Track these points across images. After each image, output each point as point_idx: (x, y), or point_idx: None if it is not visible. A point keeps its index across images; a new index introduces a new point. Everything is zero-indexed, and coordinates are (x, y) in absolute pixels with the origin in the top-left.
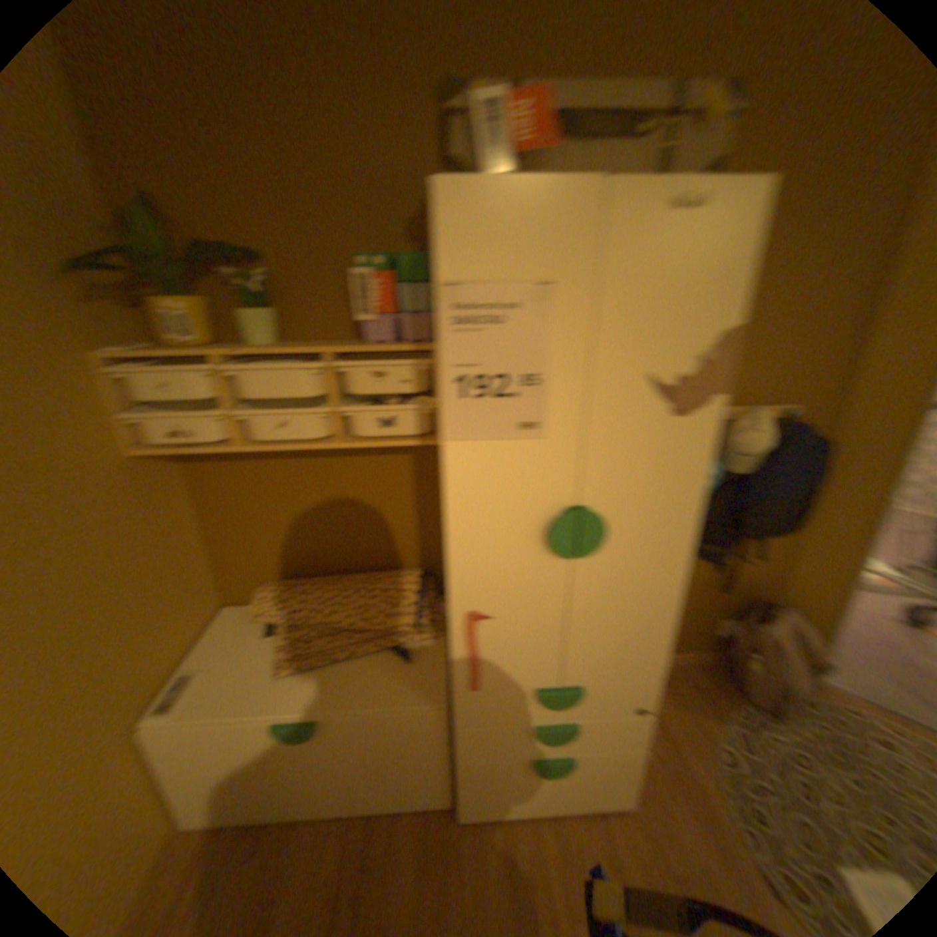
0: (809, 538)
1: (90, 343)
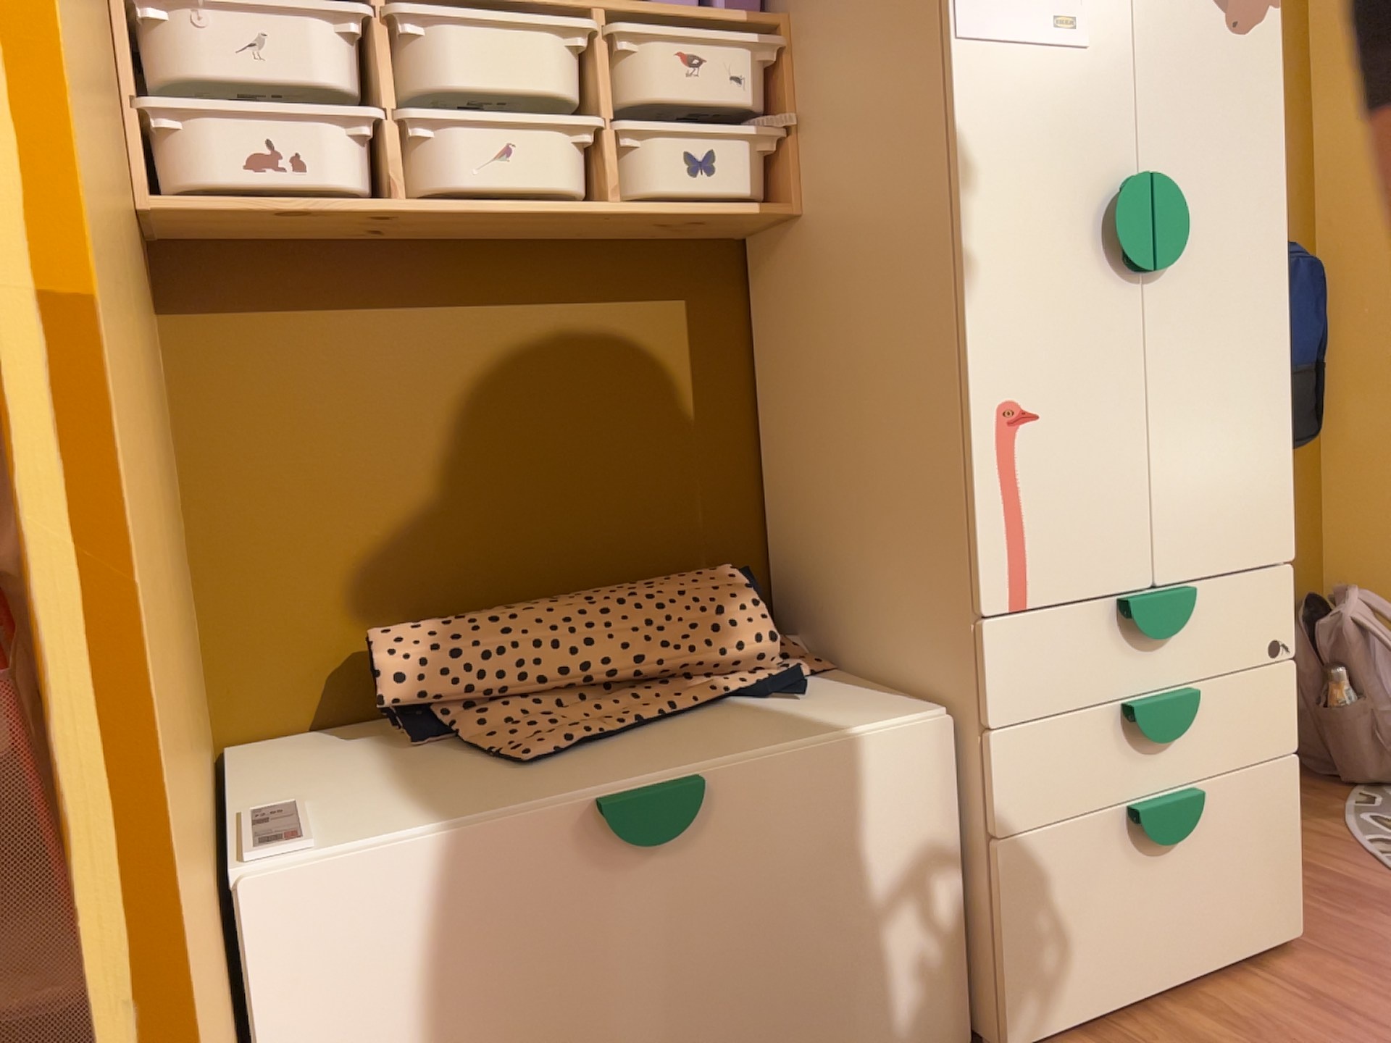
0: (1328, 455)
1: None
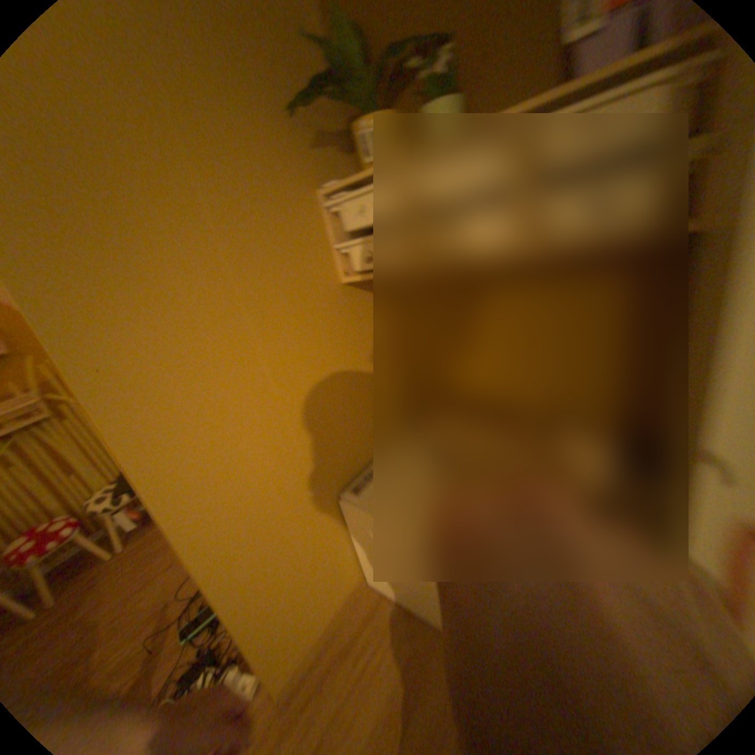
0: None
1: (314, 182)
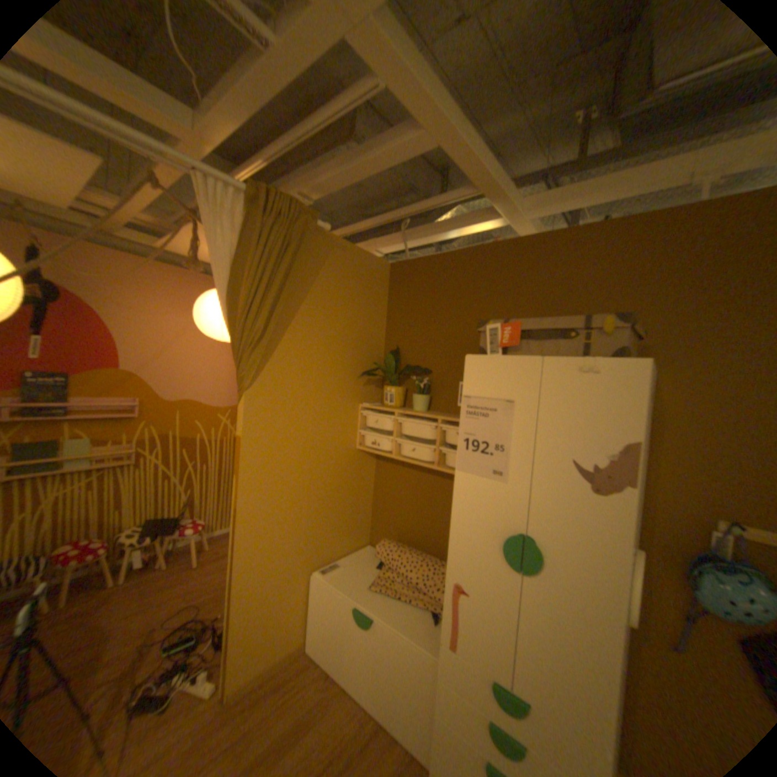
0: None
1: (359, 401)
